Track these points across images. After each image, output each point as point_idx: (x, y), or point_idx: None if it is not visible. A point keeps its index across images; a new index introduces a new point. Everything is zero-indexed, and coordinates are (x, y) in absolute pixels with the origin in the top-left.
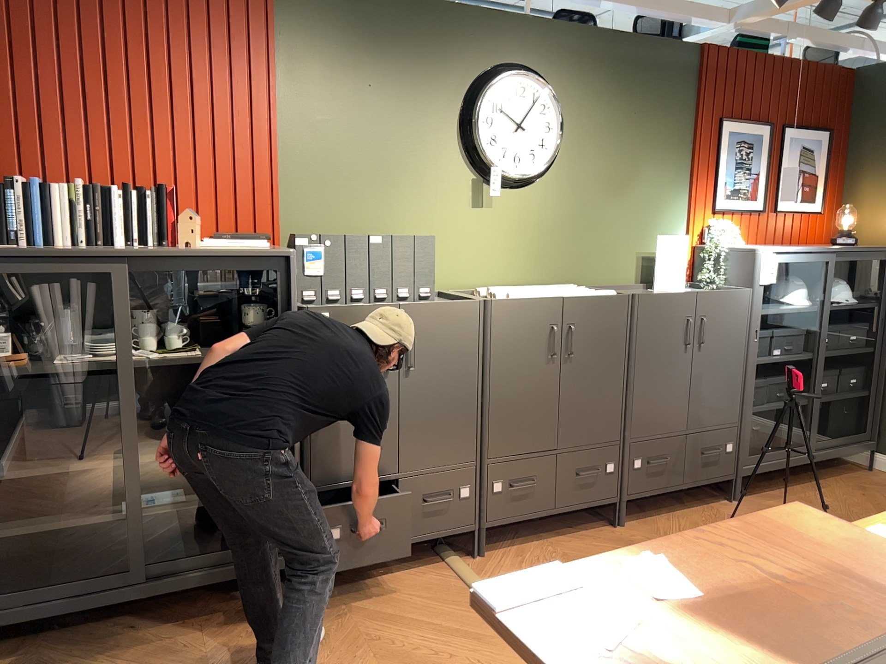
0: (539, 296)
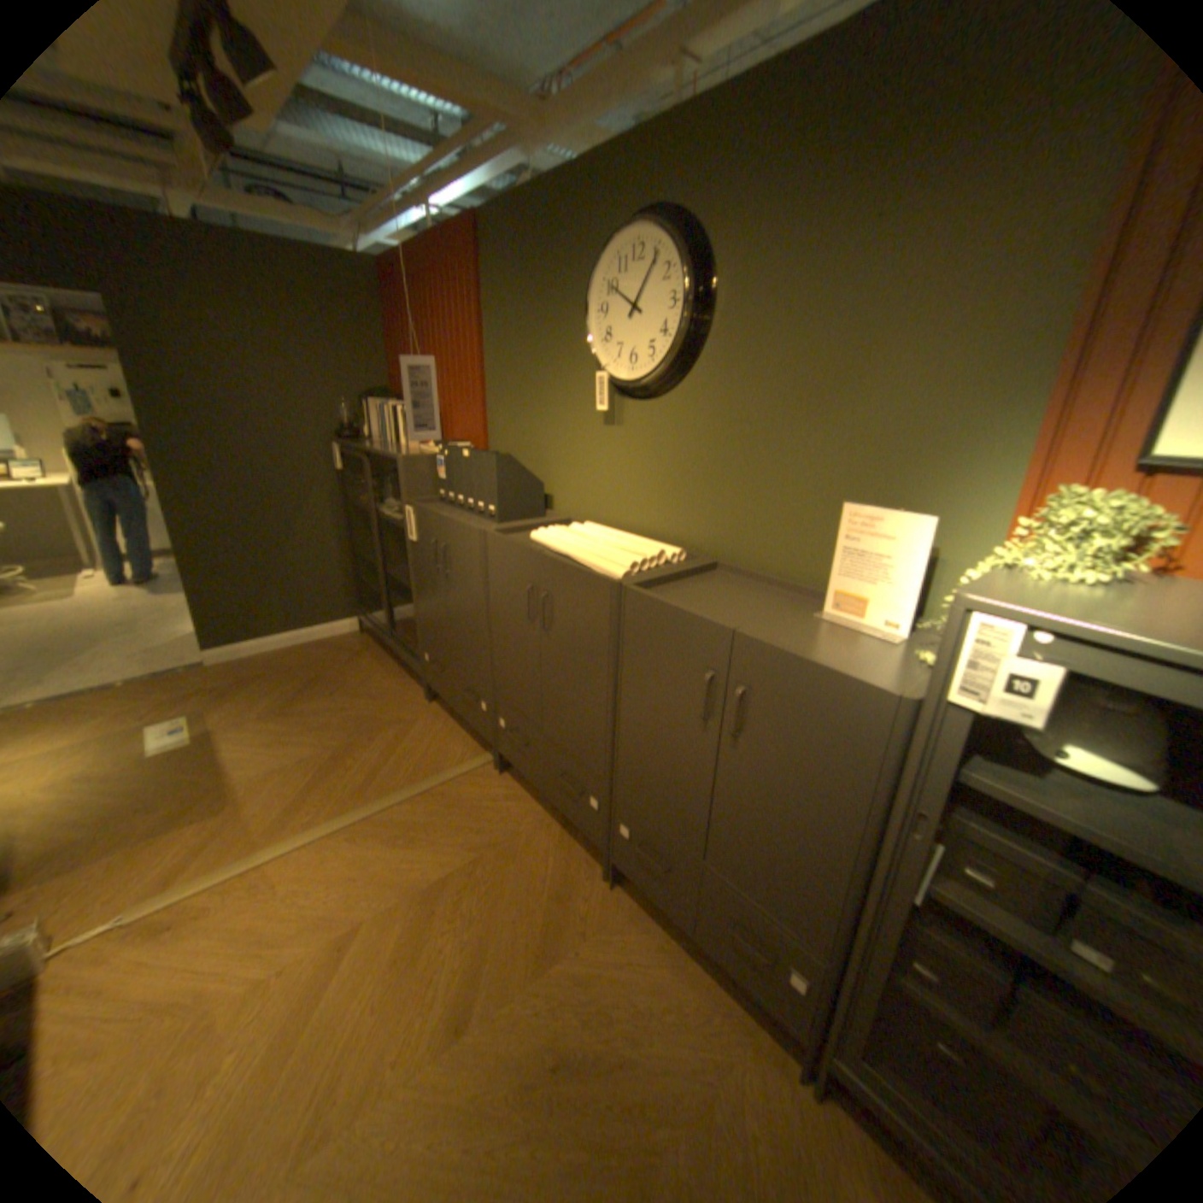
0: (551, 544)
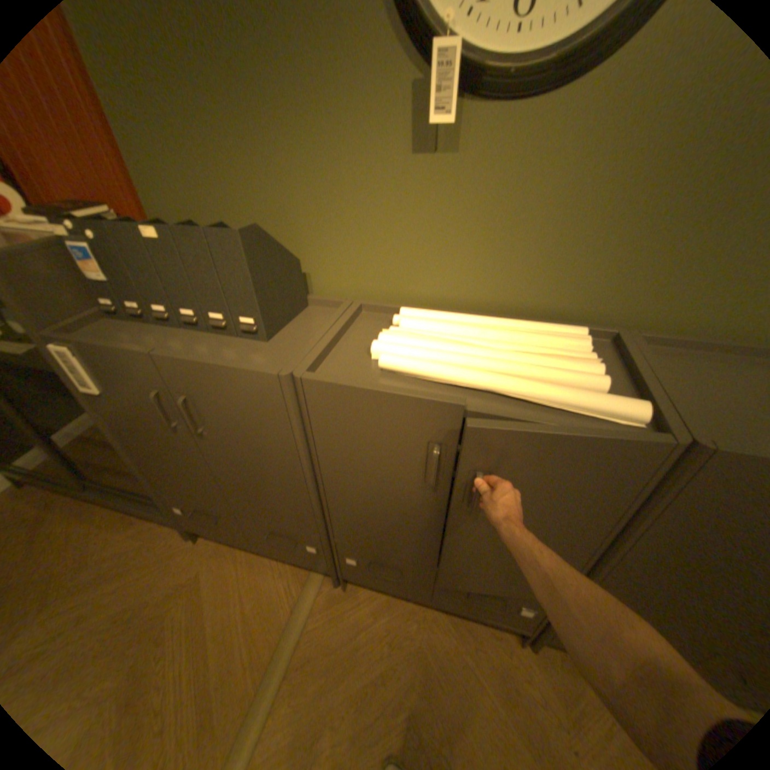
0: (439, 374)
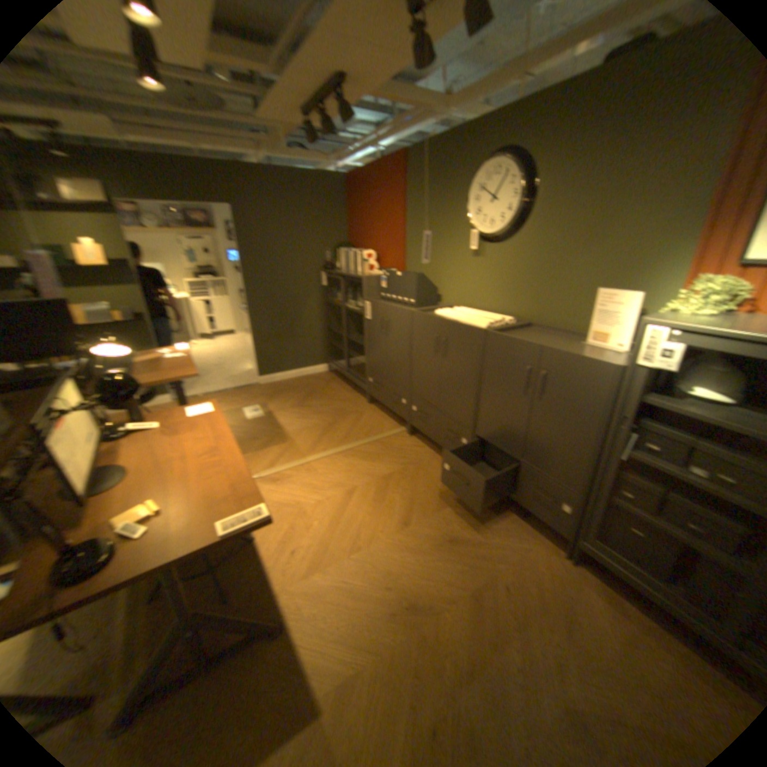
0: (445, 315)
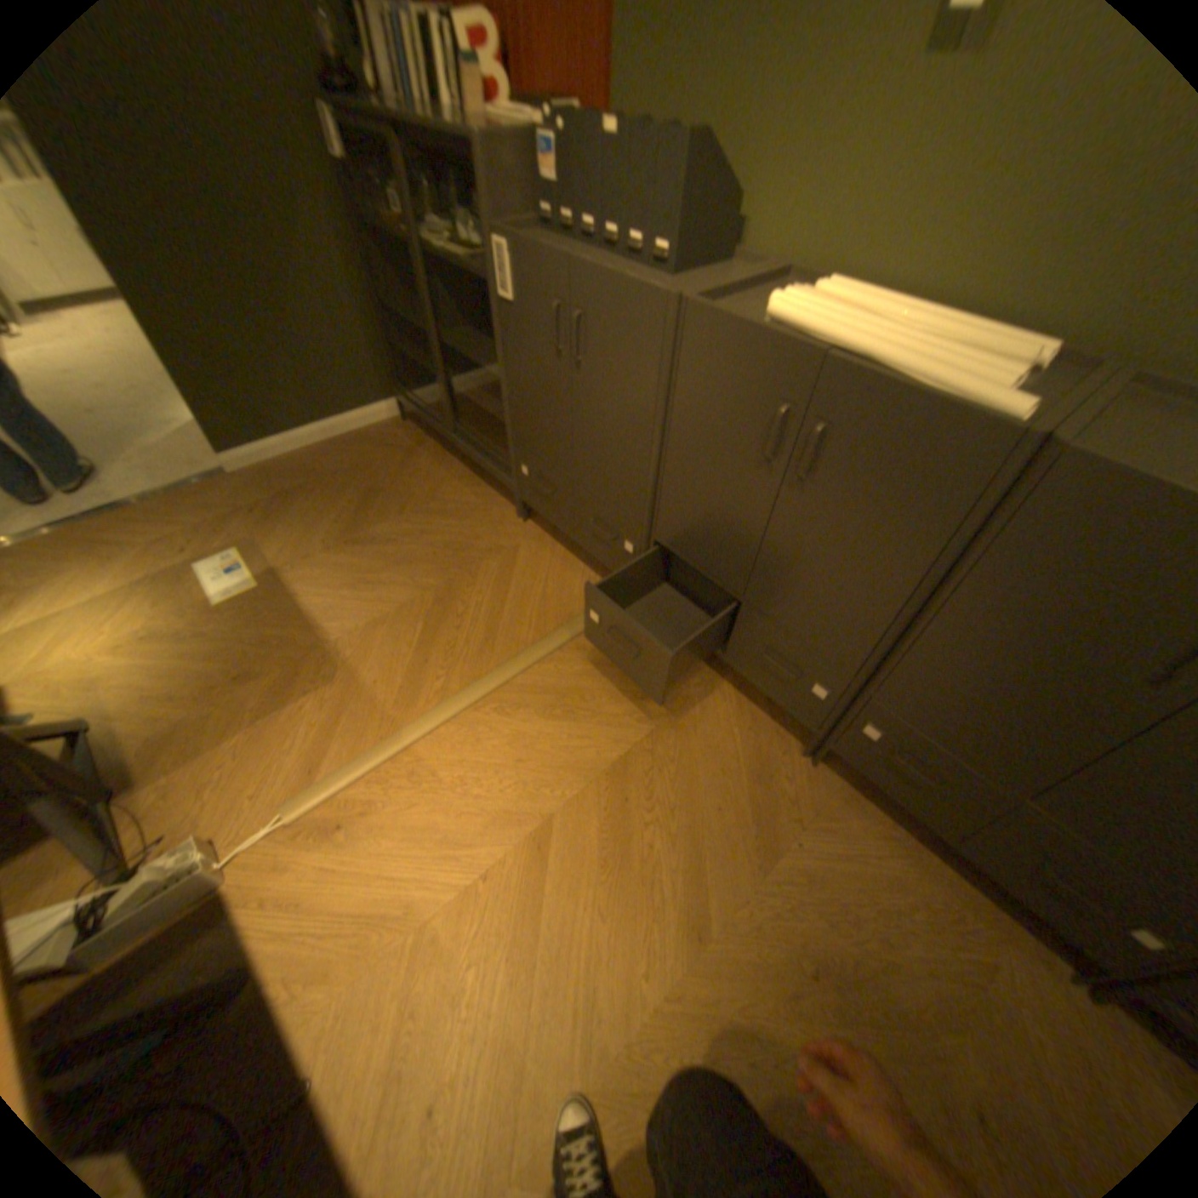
0: (822, 330)
